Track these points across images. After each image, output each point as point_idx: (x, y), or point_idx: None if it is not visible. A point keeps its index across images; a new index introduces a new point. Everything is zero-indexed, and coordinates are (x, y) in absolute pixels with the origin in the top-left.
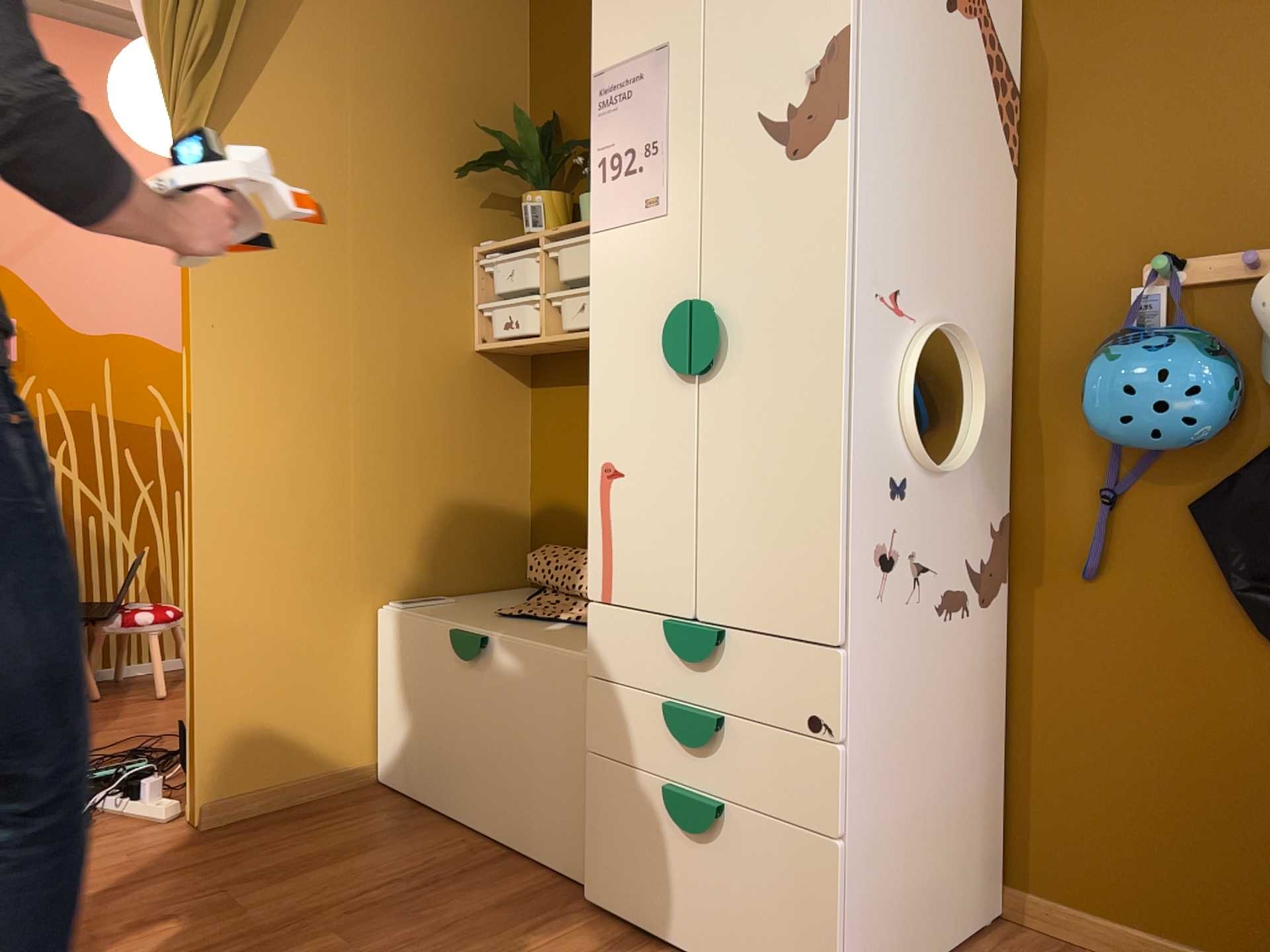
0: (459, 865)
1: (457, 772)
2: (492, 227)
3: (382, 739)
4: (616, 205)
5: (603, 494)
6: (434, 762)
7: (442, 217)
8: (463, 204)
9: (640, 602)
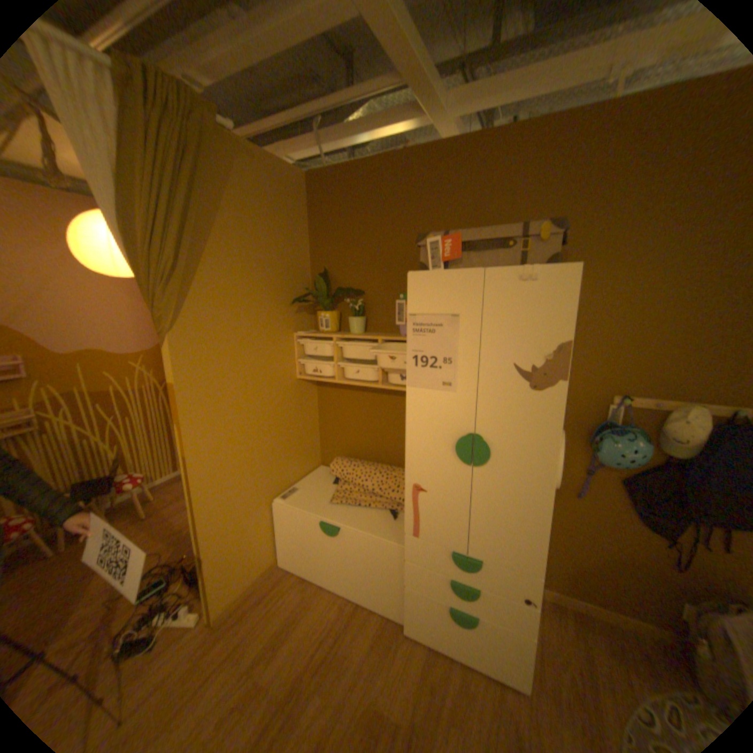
0: (341, 621)
1: (325, 572)
2: (299, 321)
3: (280, 552)
4: (423, 379)
5: (414, 496)
6: (311, 566)
7: (280, 323)
8: (288, 314)
9: (435, 541)
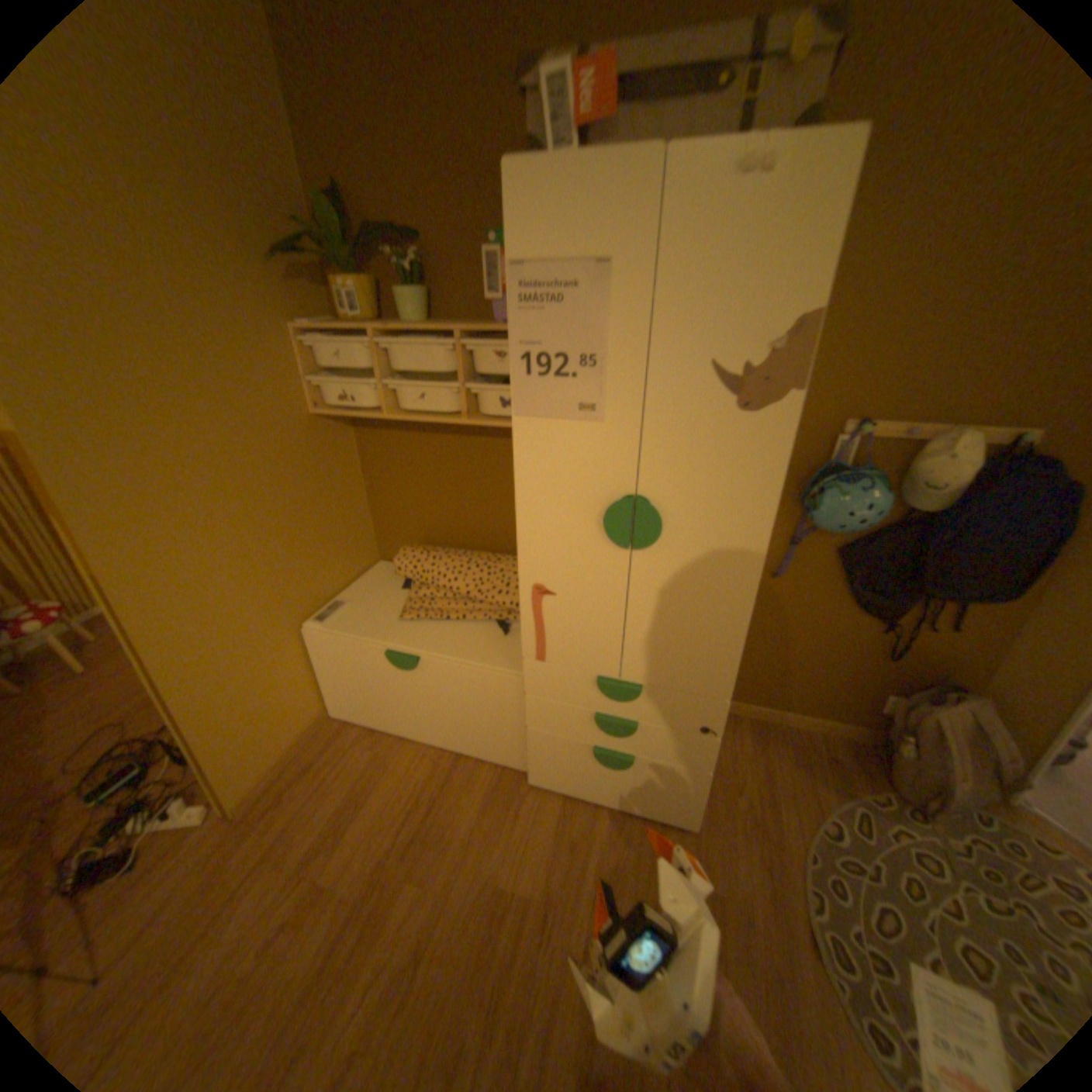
0: (436, 779)
1: (404, 718)
2: (295, 298)
3: (328, 698)
4: (544, 400)
5: (535, 603)
6: (381, 712)
7: (253, 299)
8: (266, 281)
9: (571, 665)
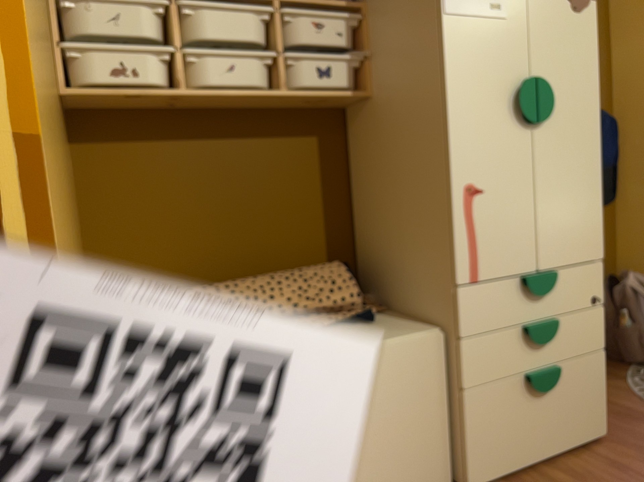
0: None
1: None
2: None
3: None
4: None
5: (468, 207)
6: None
7: None
8: None
9: (501, 272)
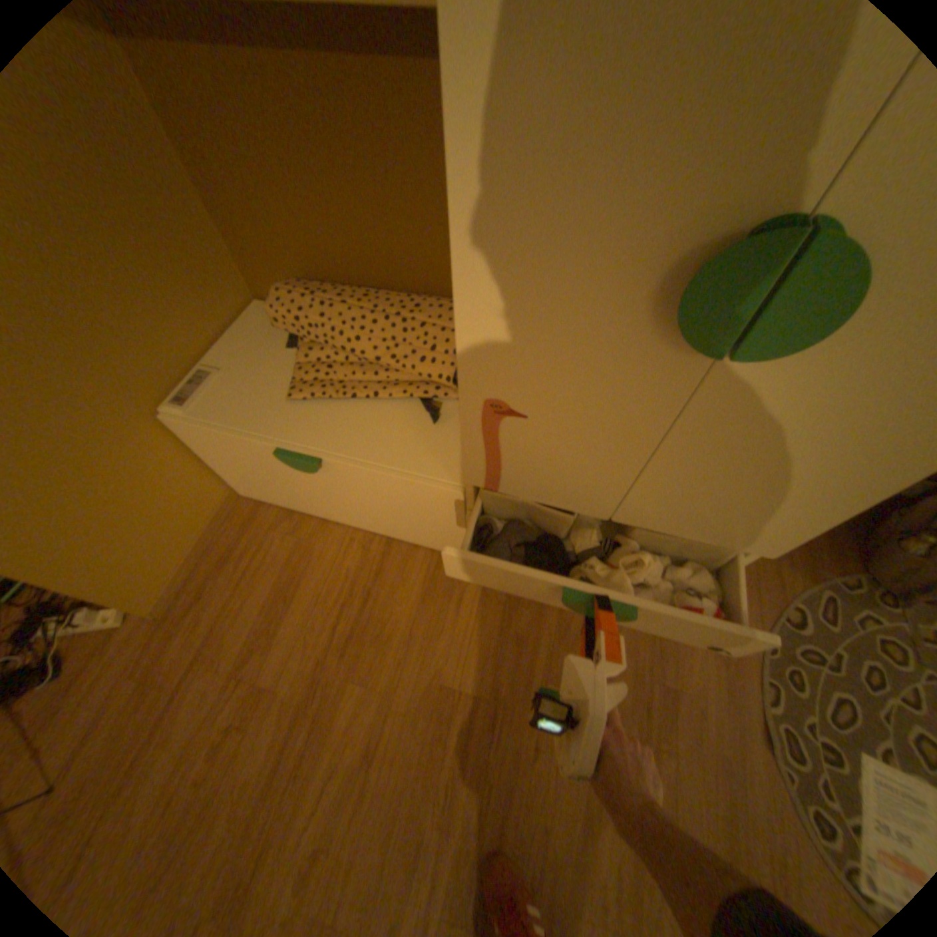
0: (368, 567)
1: (322, 506)
2: None
3: (230, 481)
4: None
5: (489, 424)
6: (295, 499)
7: None
8: None
9: (538, 498)
